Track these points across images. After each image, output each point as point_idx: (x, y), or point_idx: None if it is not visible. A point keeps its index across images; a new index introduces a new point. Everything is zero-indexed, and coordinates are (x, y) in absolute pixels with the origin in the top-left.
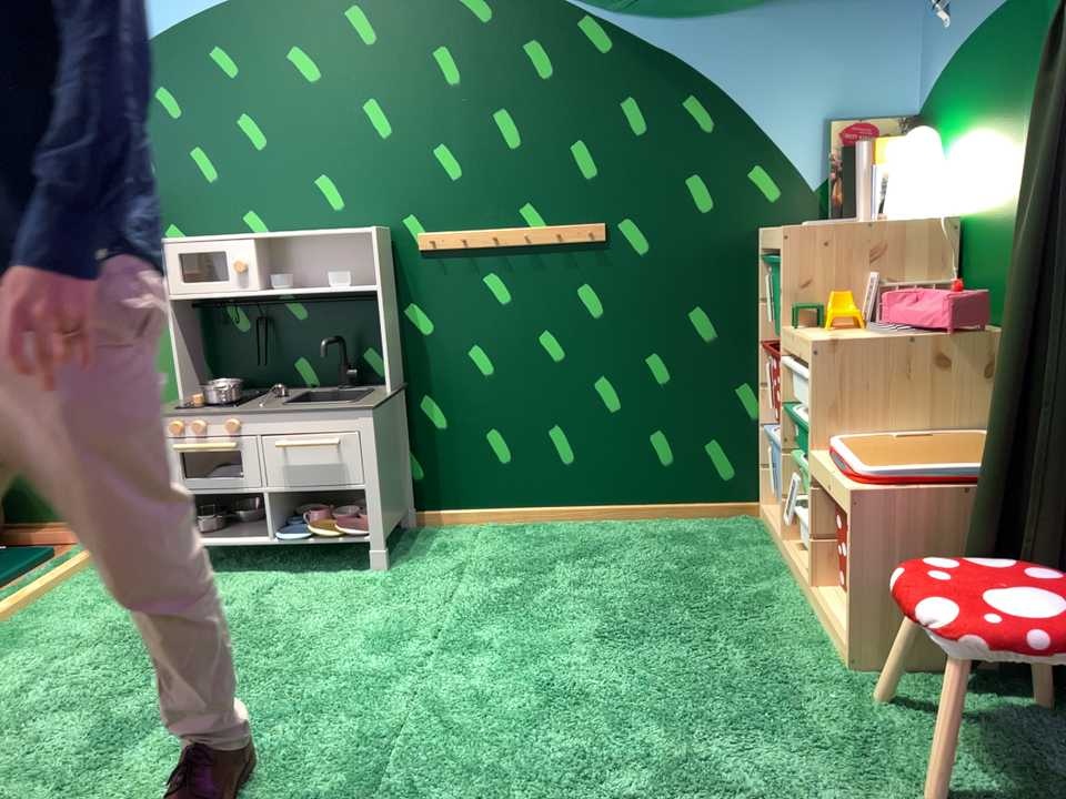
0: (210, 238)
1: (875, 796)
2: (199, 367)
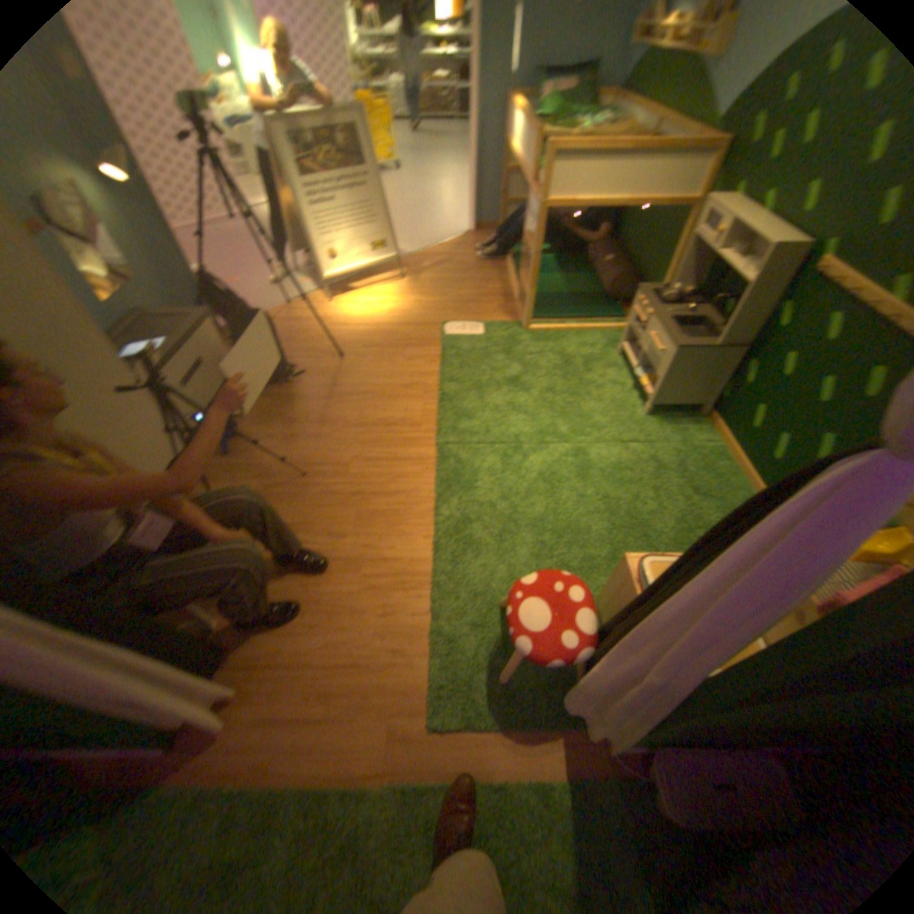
0: (740, 202)
1: (502, 584)
2: (703, 273)
